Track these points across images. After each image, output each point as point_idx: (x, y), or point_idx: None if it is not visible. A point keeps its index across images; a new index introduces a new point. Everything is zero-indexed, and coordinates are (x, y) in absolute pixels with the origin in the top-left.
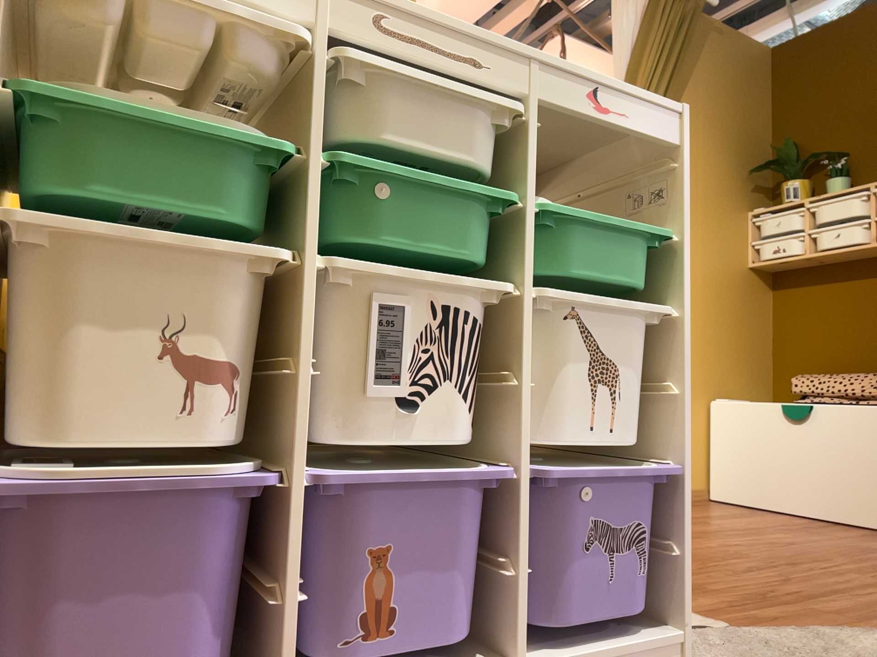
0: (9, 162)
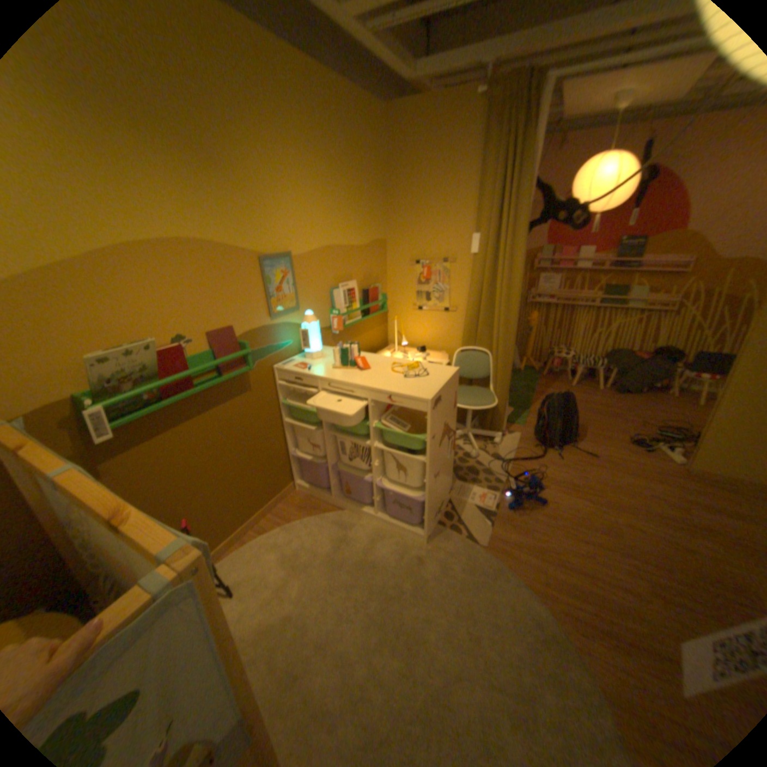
0: (288, 407)
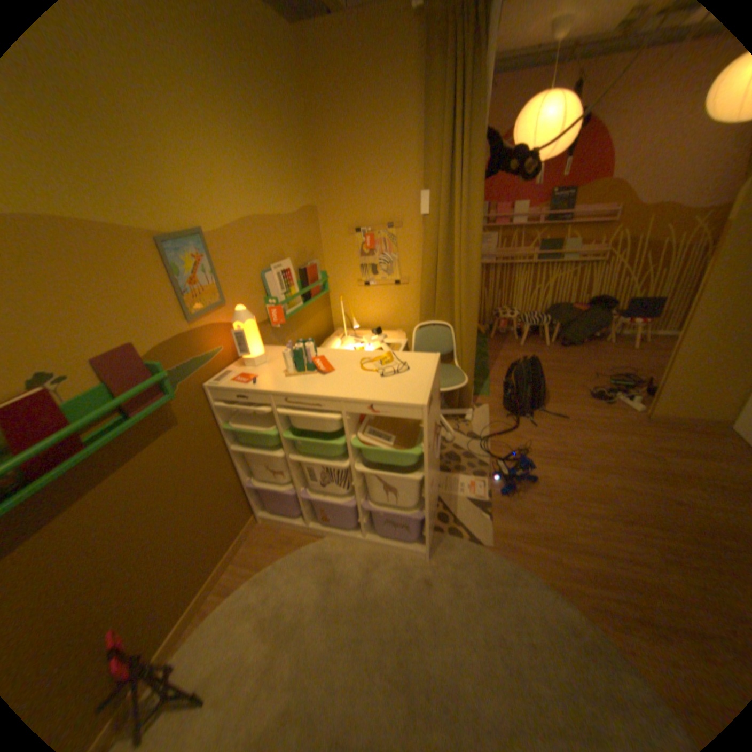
0: (233, 431)
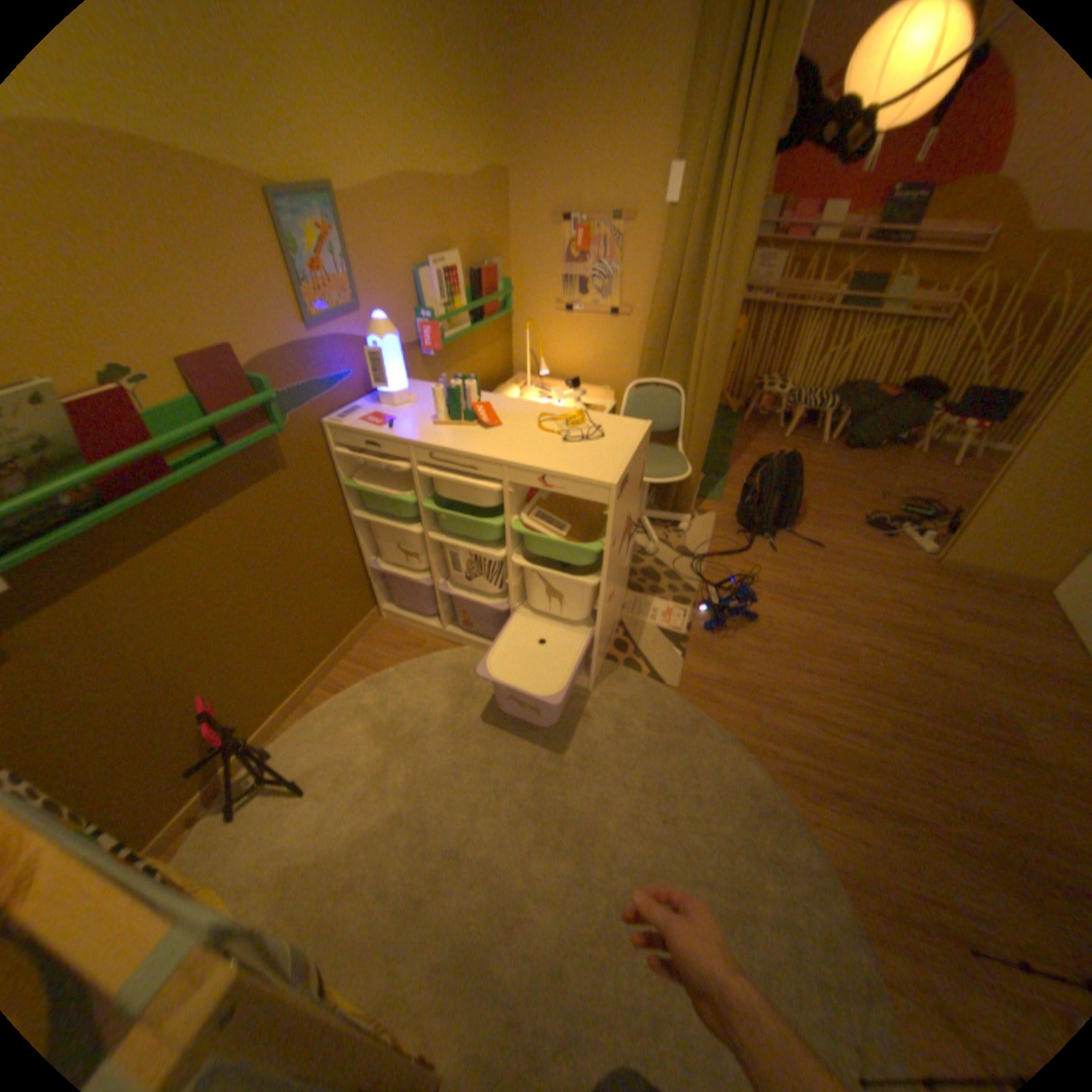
0: (358, 491)
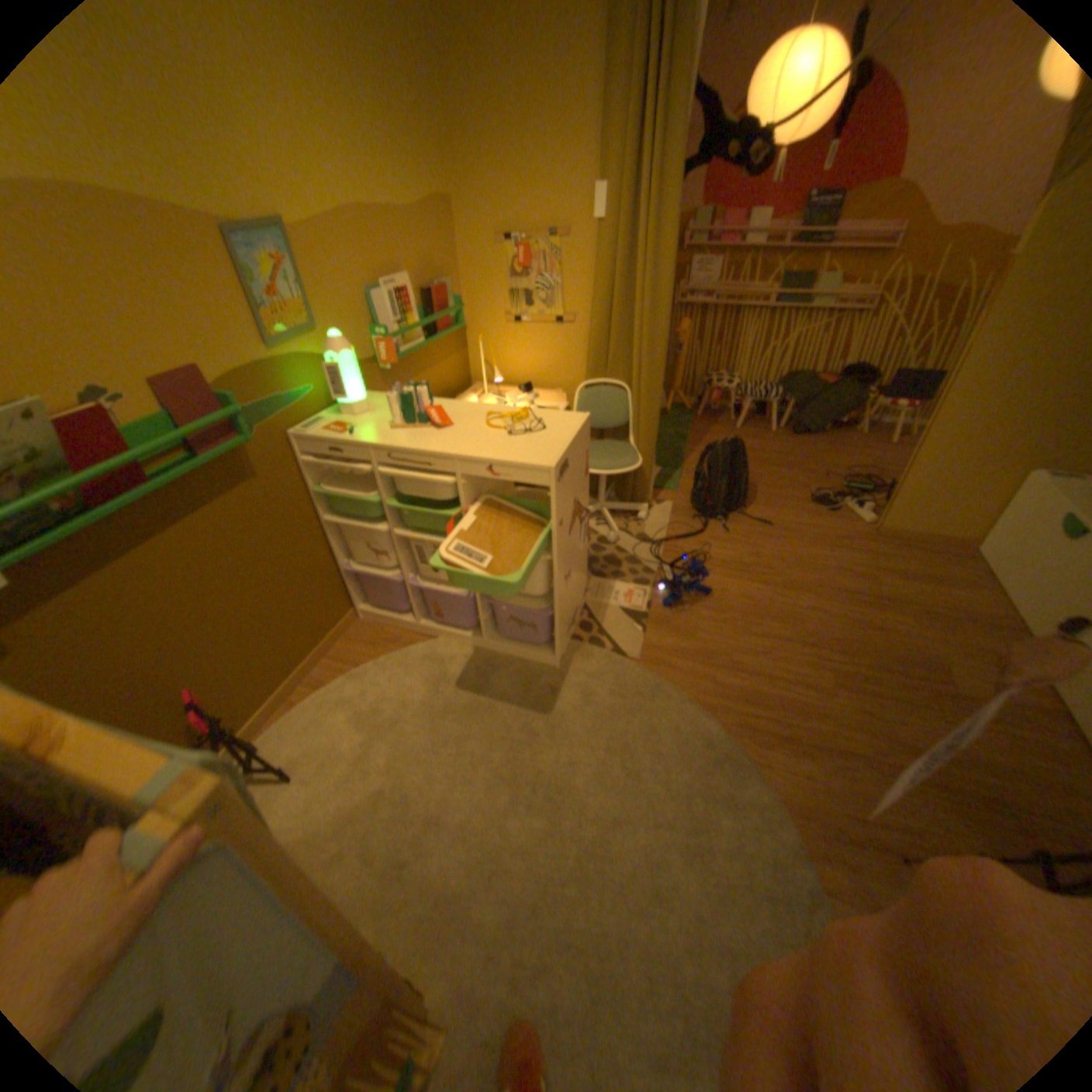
0: (326, 498)
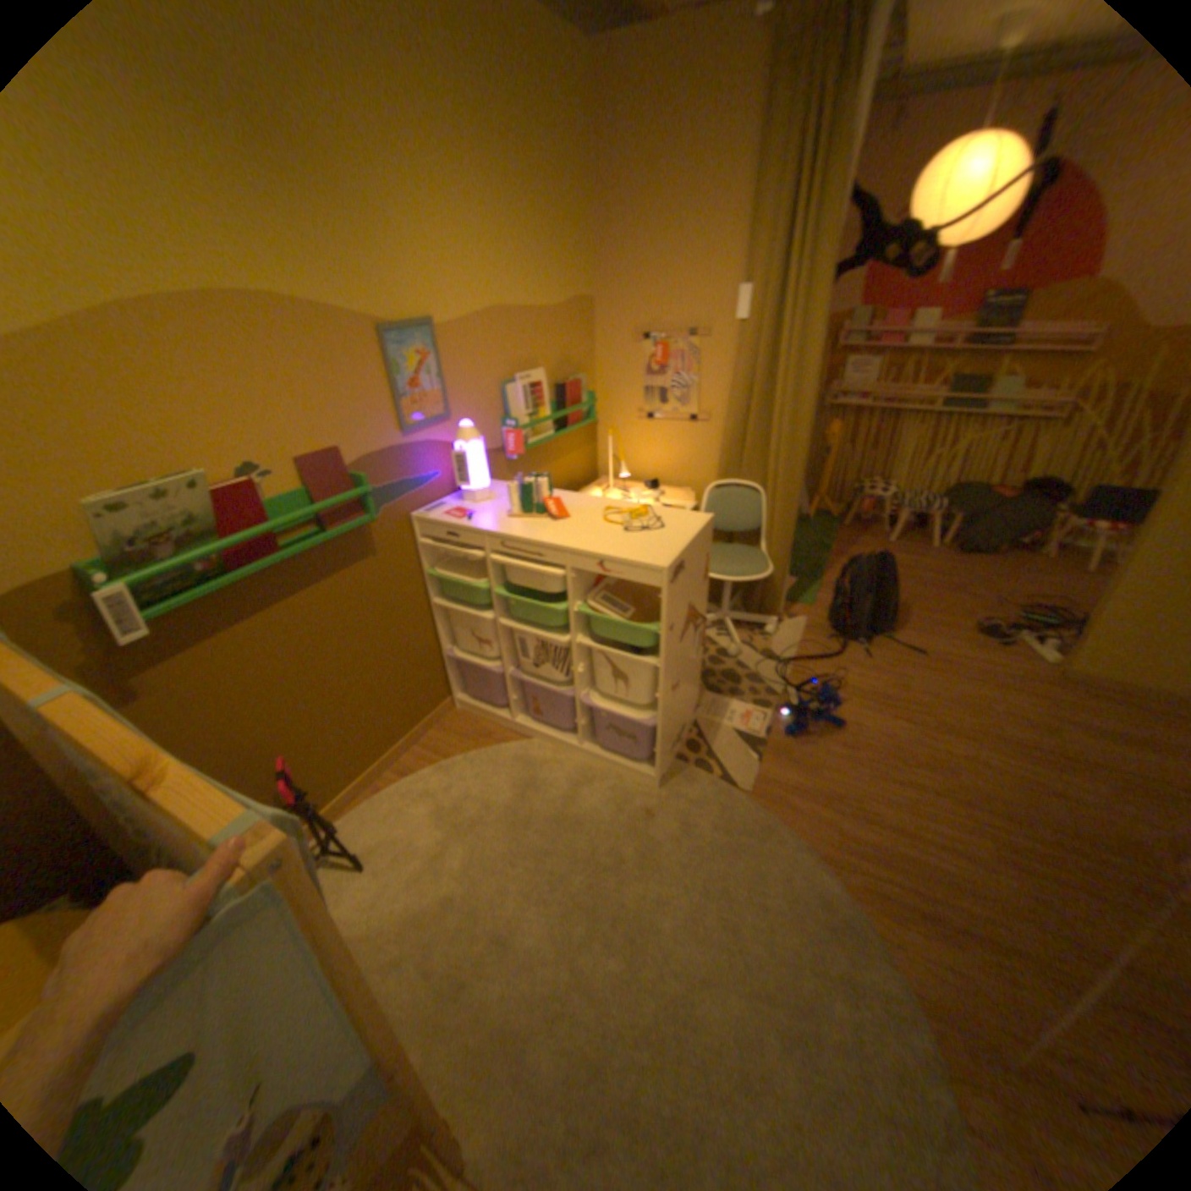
0: (438, 581)
